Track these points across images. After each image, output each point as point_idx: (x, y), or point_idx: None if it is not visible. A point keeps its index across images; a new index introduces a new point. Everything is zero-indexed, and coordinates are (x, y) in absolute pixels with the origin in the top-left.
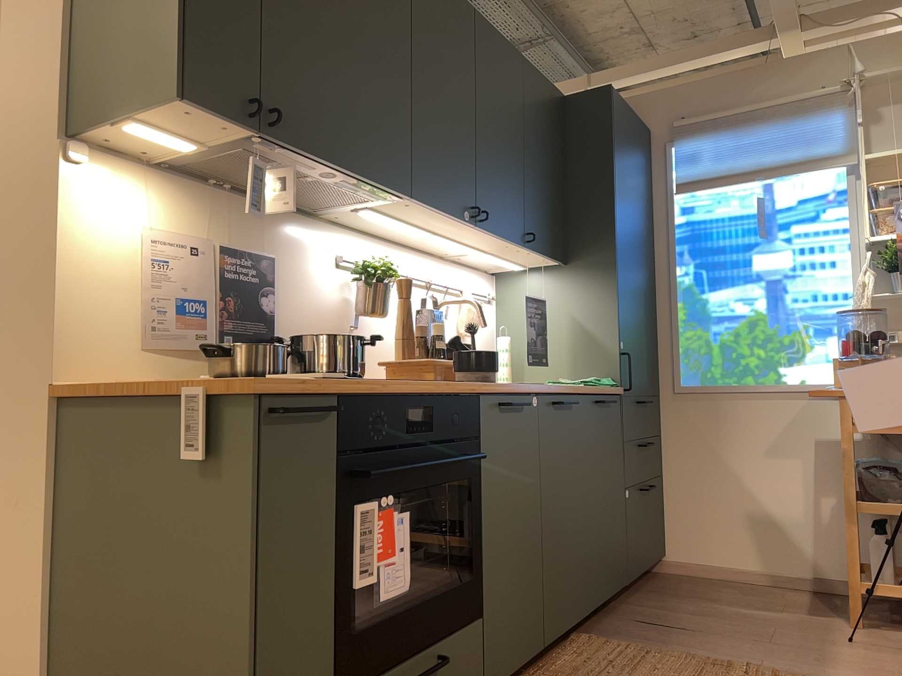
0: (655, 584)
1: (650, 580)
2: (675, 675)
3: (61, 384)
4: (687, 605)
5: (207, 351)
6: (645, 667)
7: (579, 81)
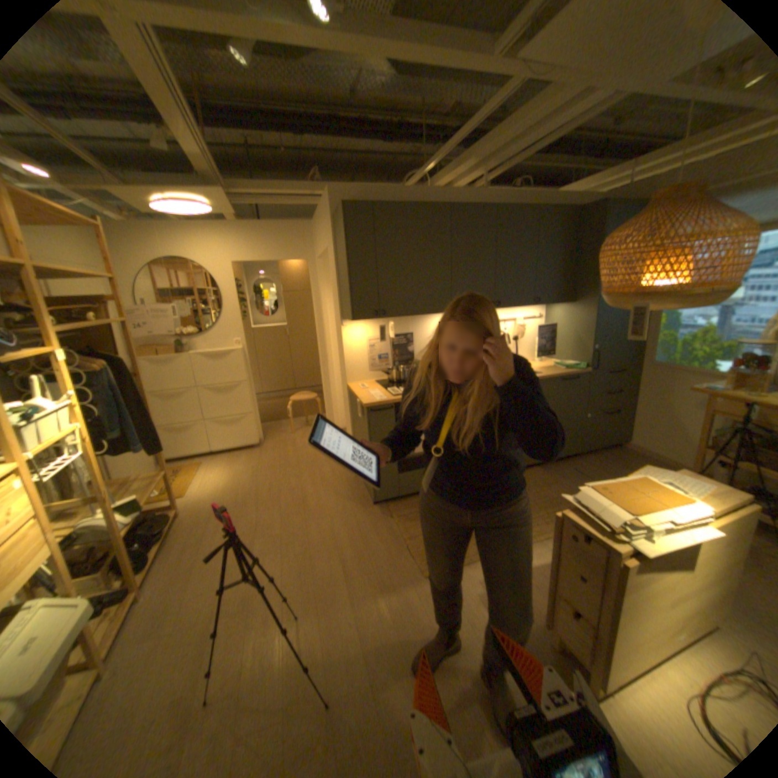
0: (611, 454)
1: (612, 451)
2: (552, 495)
3: (348, 384)
4: (611, 468)
5: (386, 371)
6: (545, 488)
7: (629, 162)
